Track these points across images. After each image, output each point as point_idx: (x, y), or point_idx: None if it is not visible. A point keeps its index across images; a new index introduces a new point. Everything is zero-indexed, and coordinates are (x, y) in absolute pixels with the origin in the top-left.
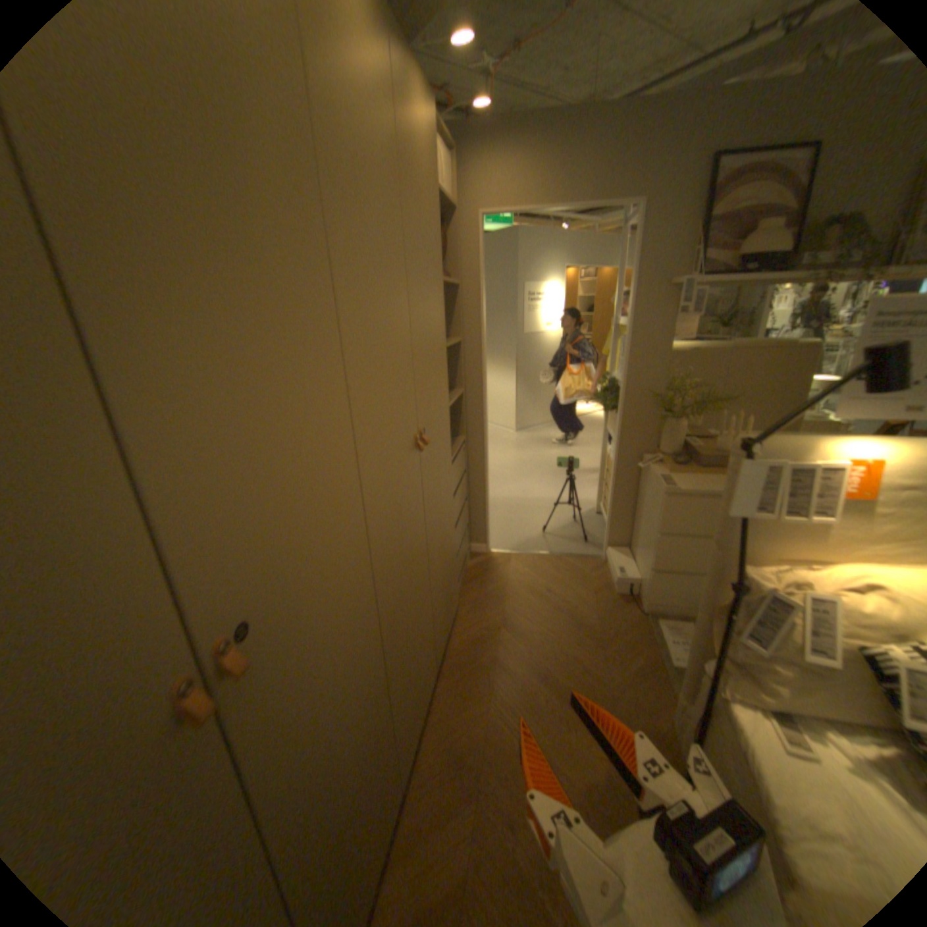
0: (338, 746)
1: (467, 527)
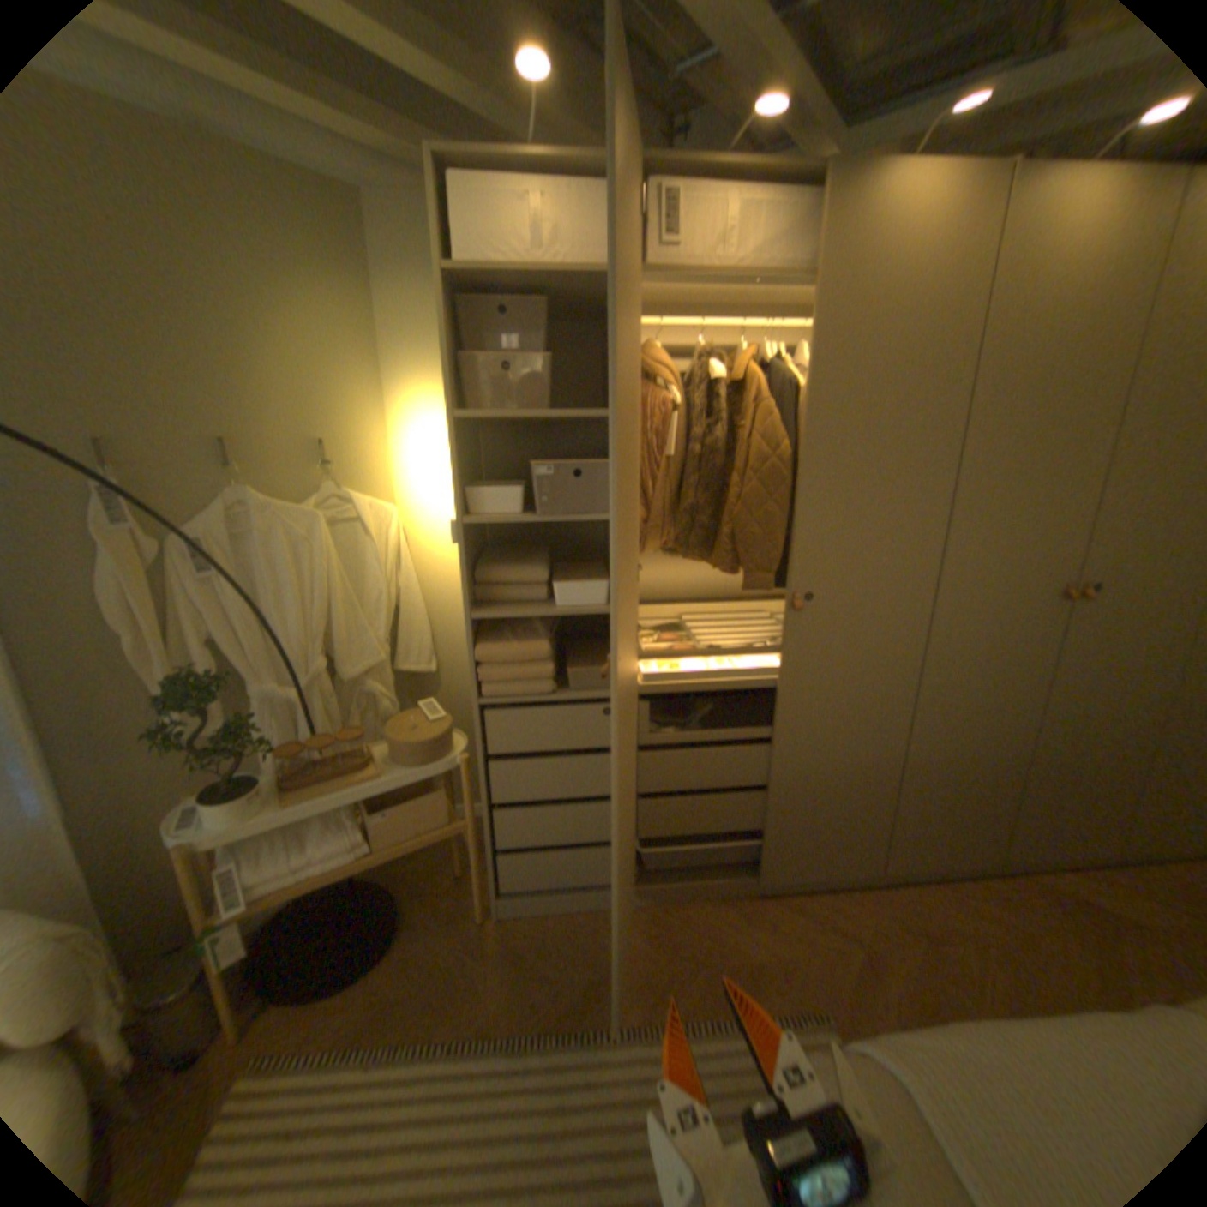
0: (1100, 715)
1: None
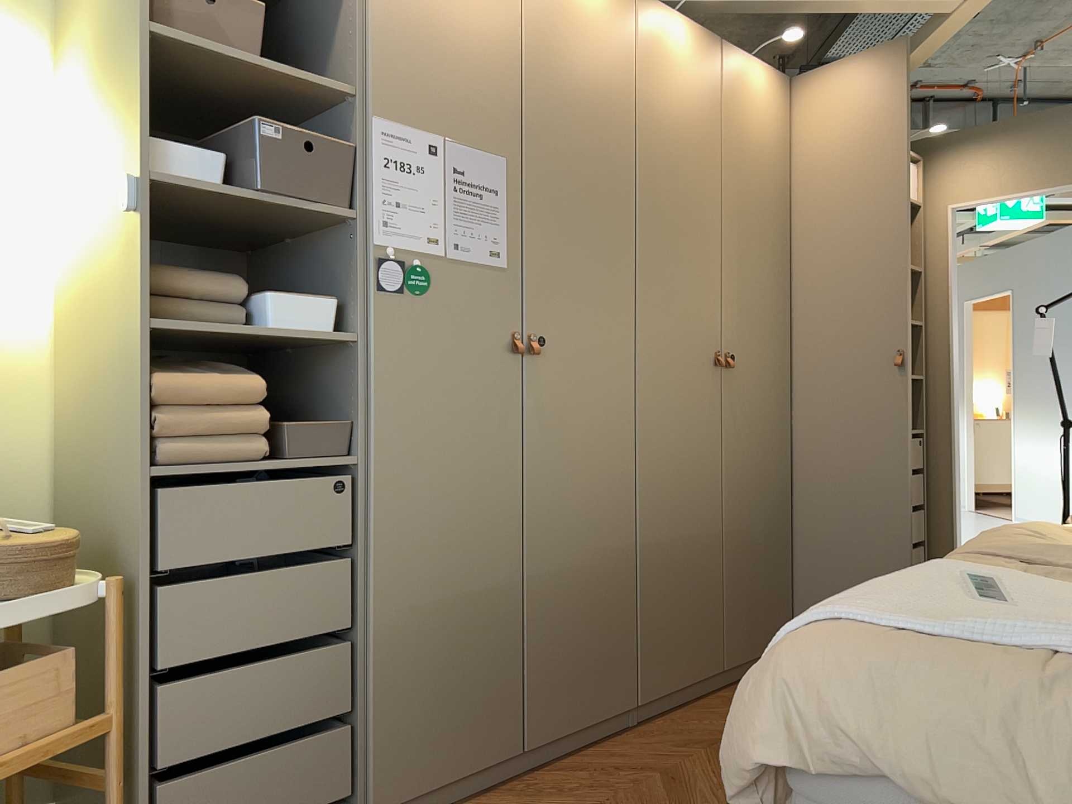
0: (758, 483)
1: (926, 545)
